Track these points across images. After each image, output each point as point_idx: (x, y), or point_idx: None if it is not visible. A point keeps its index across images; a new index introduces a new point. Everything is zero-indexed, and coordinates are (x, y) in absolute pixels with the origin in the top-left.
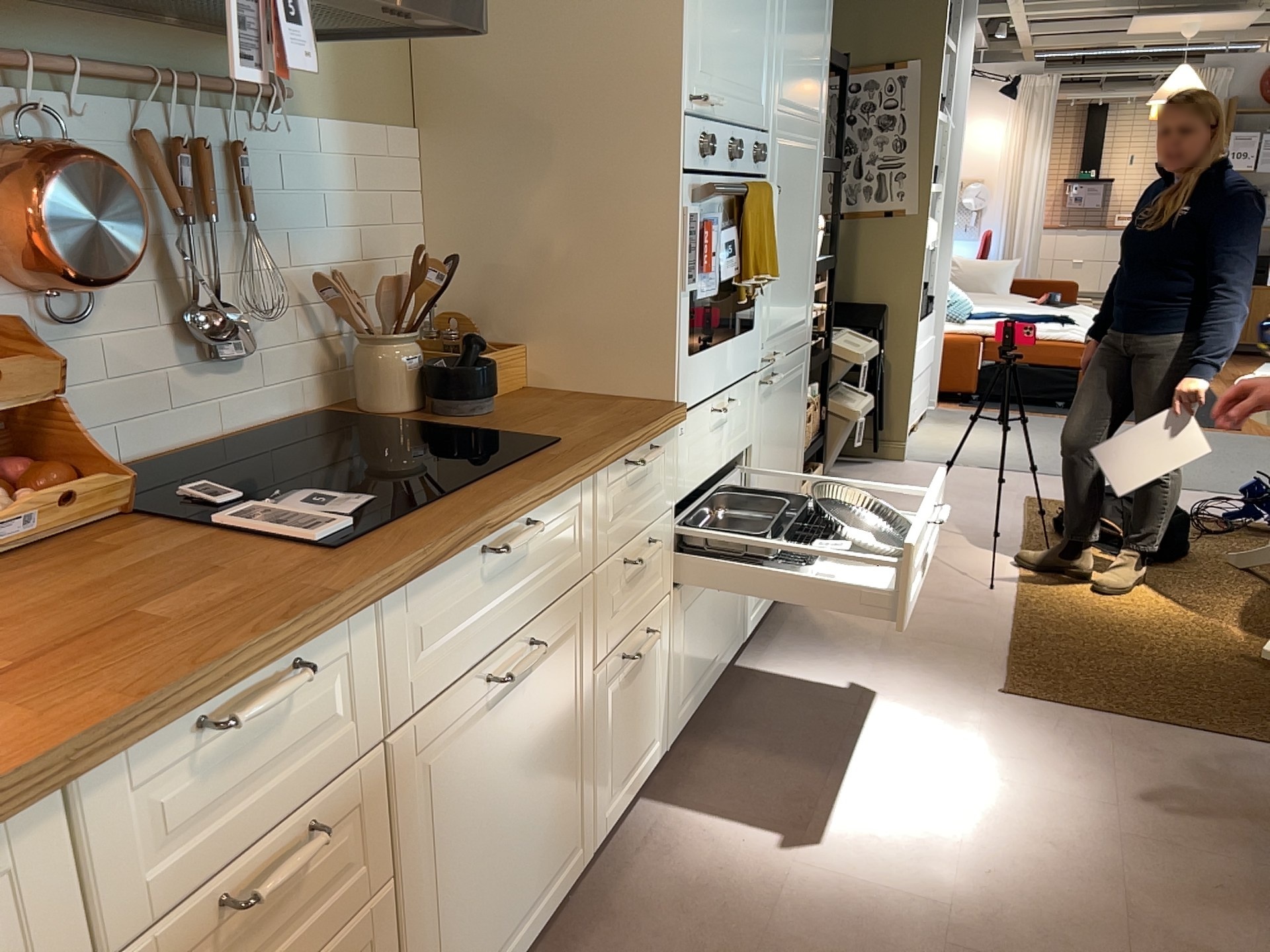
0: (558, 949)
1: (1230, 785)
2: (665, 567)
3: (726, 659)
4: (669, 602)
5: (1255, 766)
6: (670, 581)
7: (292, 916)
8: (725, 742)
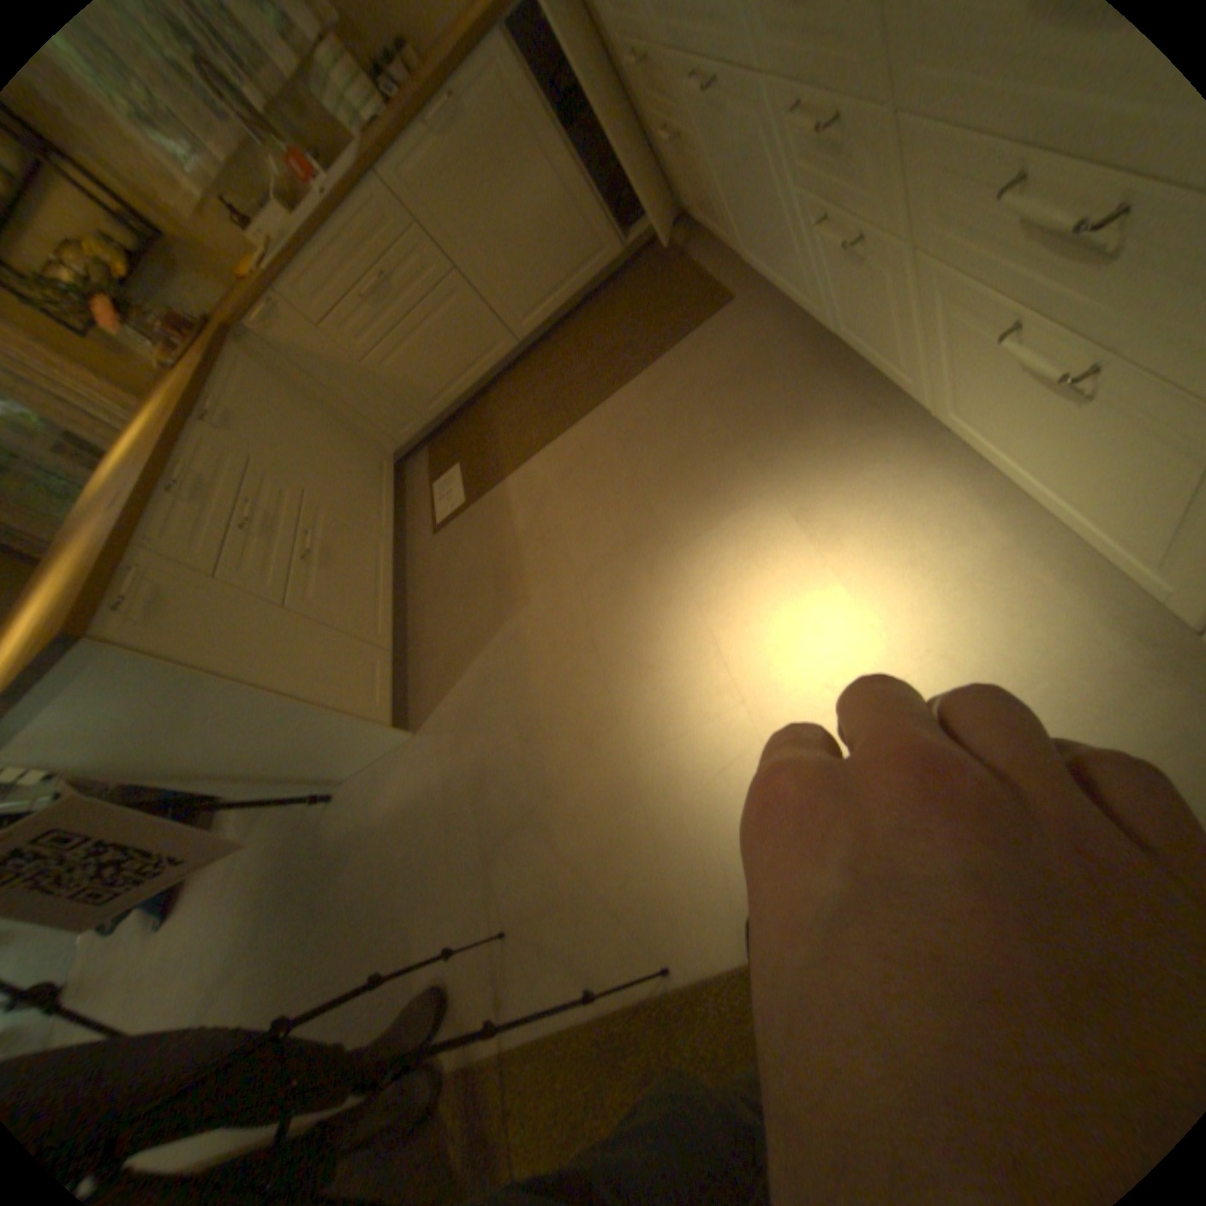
0: (816, 336)
1: (568, 896)
2: (887, 185)
3: (1106, 541)
4: (913, 250)
5: (555, 962)
6: (907, 222)
7: (660, 88)
8: (977, 524)
